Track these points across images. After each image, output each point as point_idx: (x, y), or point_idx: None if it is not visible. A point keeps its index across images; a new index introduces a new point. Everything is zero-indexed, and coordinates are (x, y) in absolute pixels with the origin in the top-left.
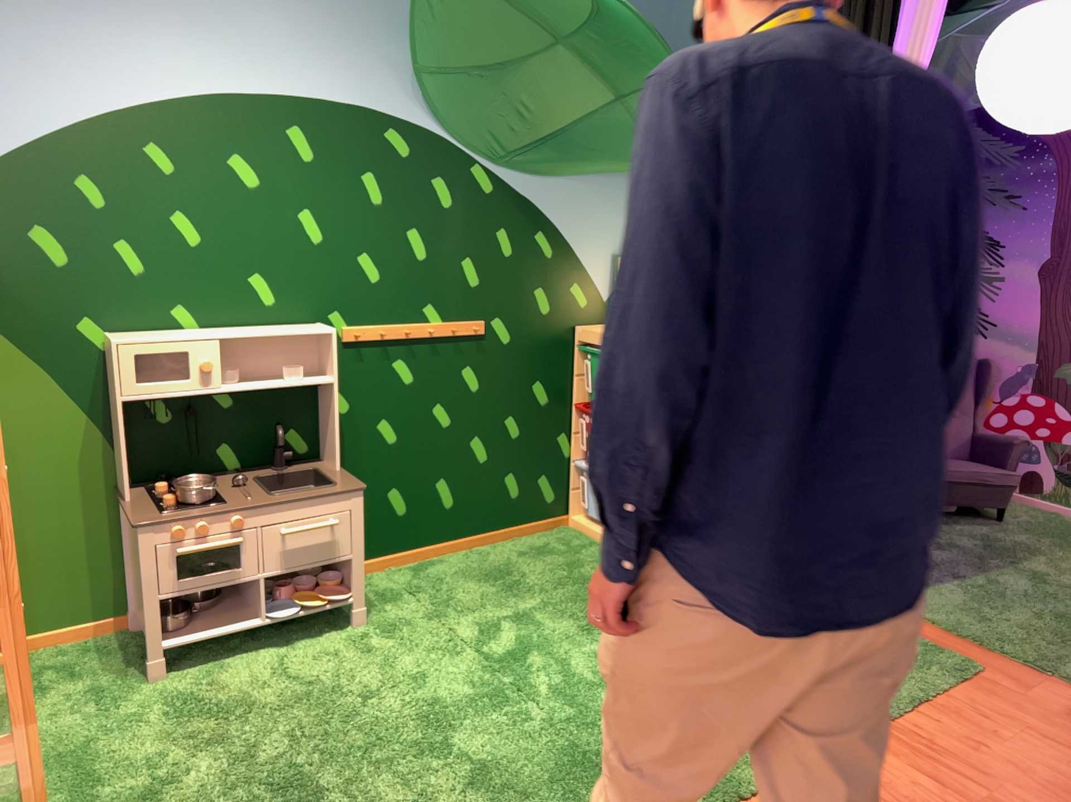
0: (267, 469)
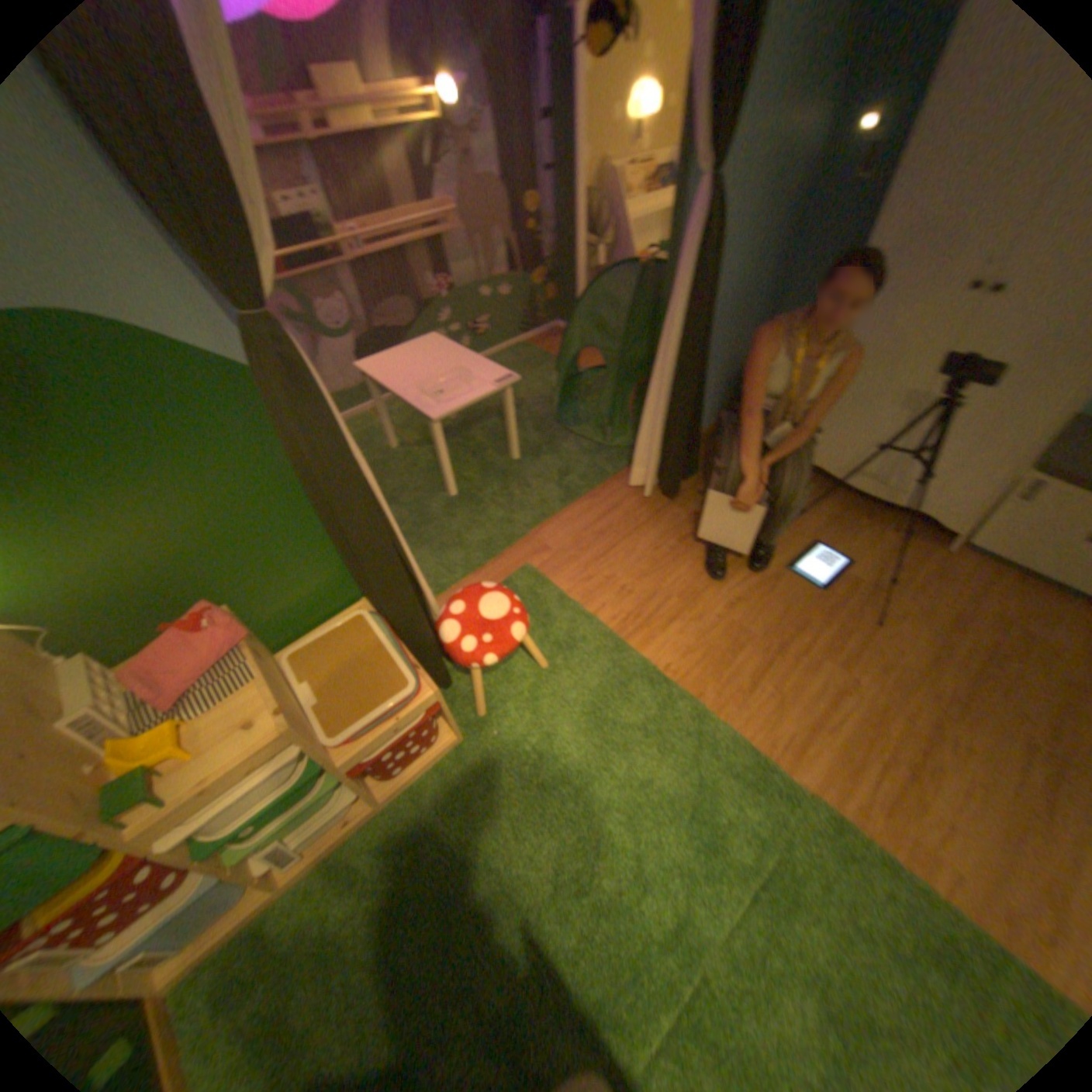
0: None
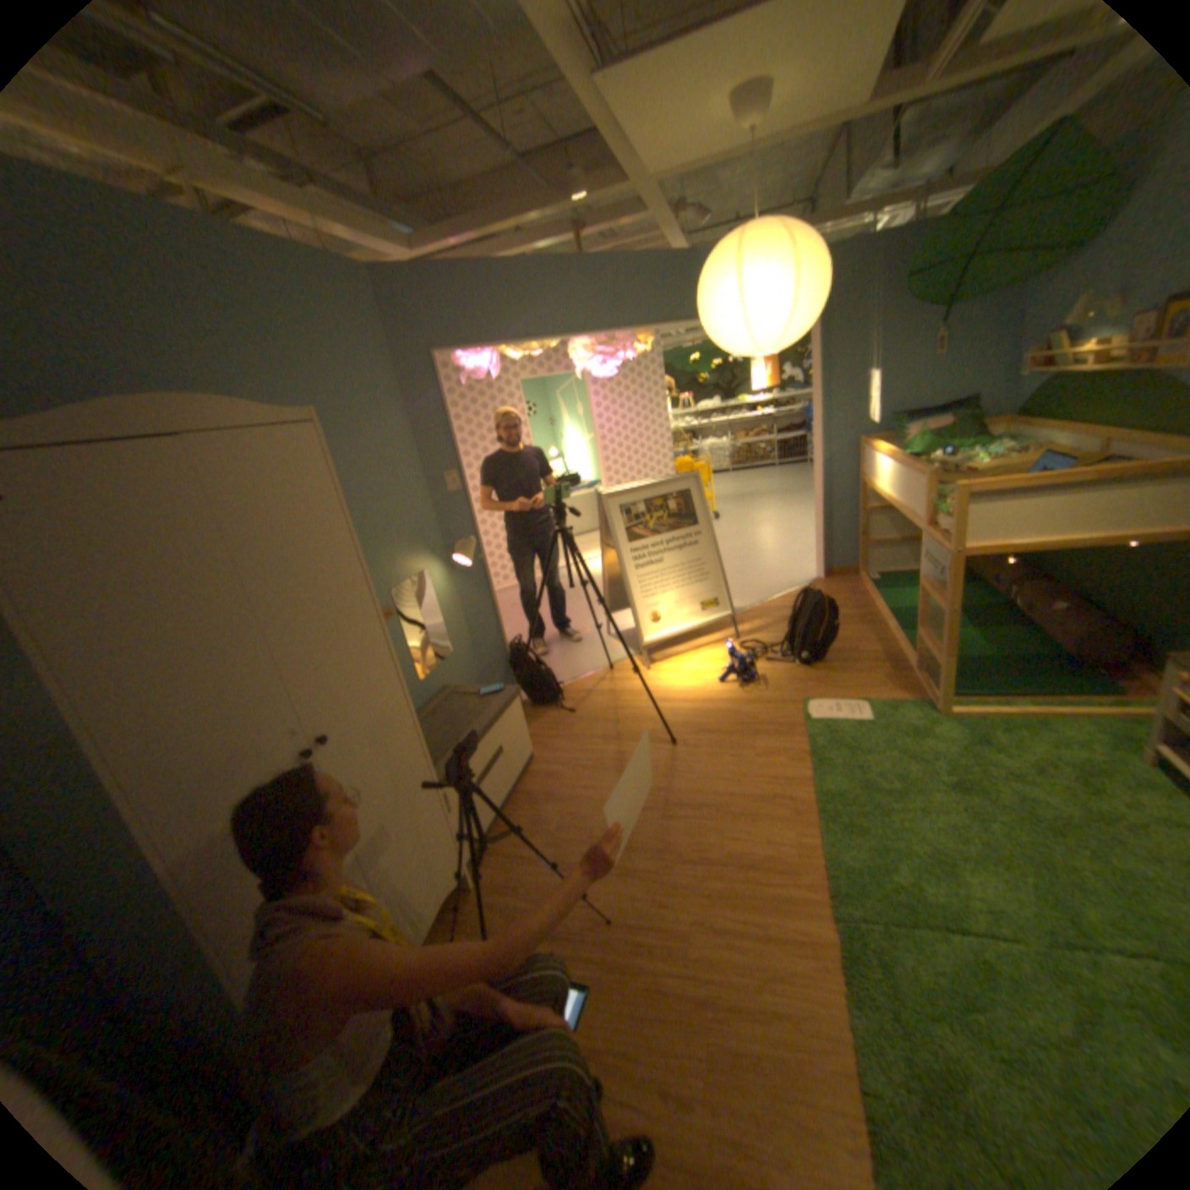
0: None
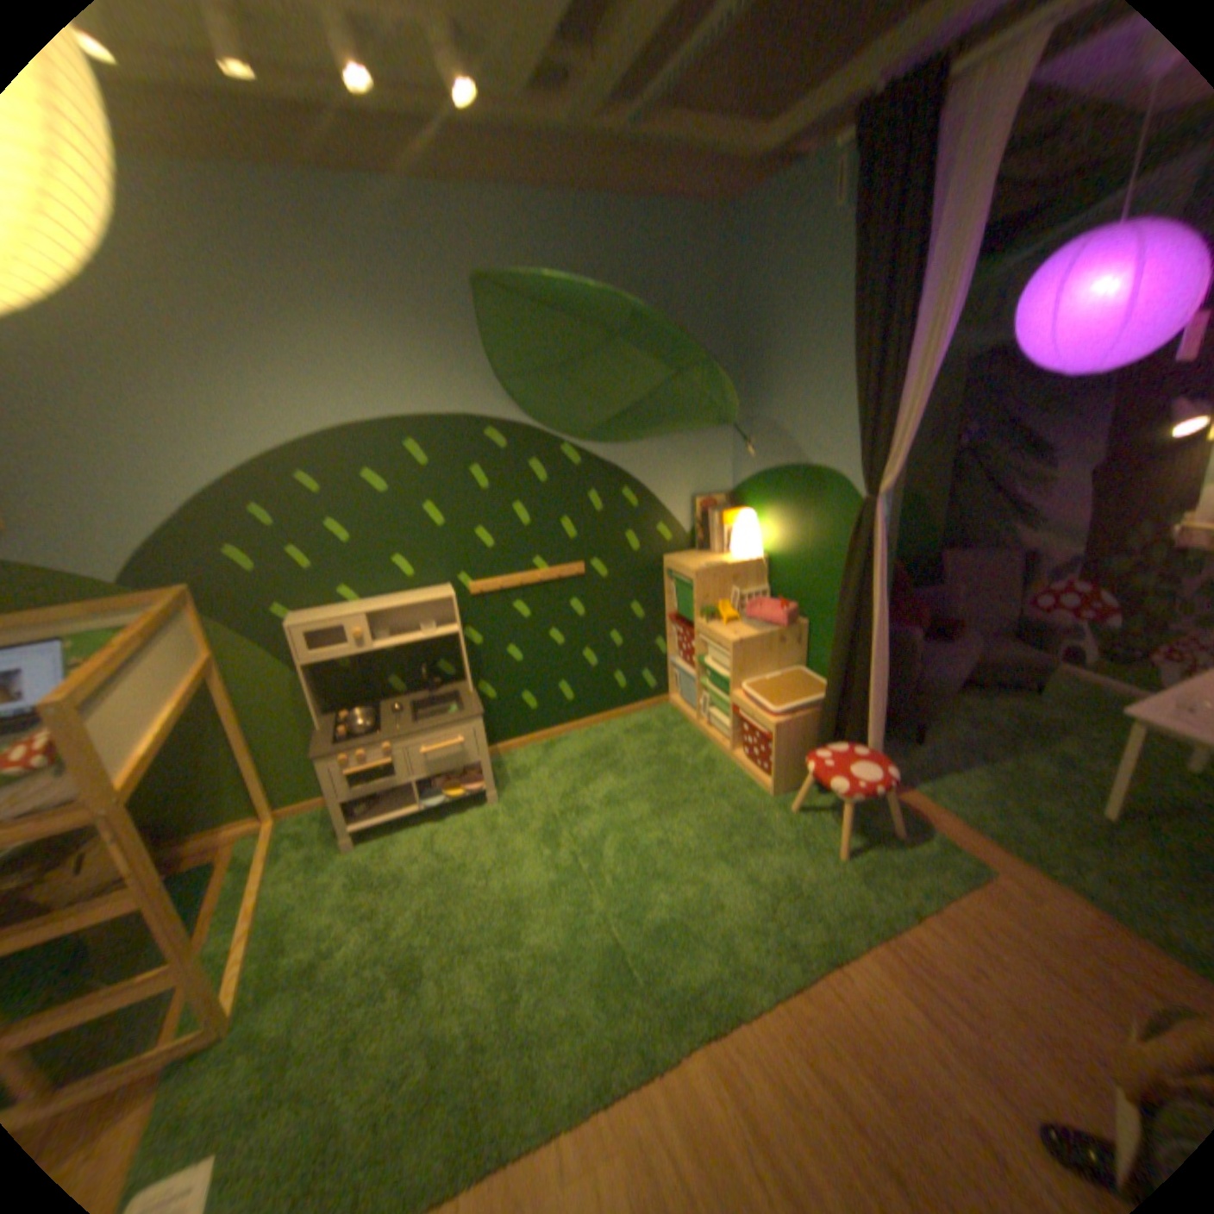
0: (425, 693)
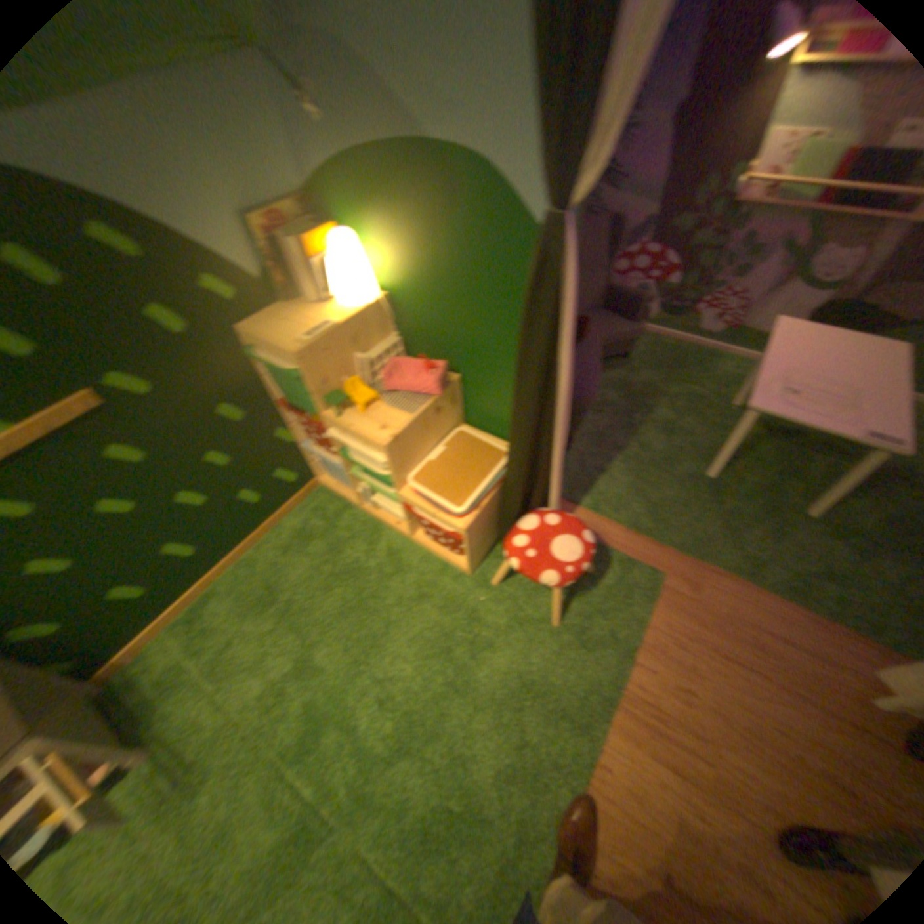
0: None
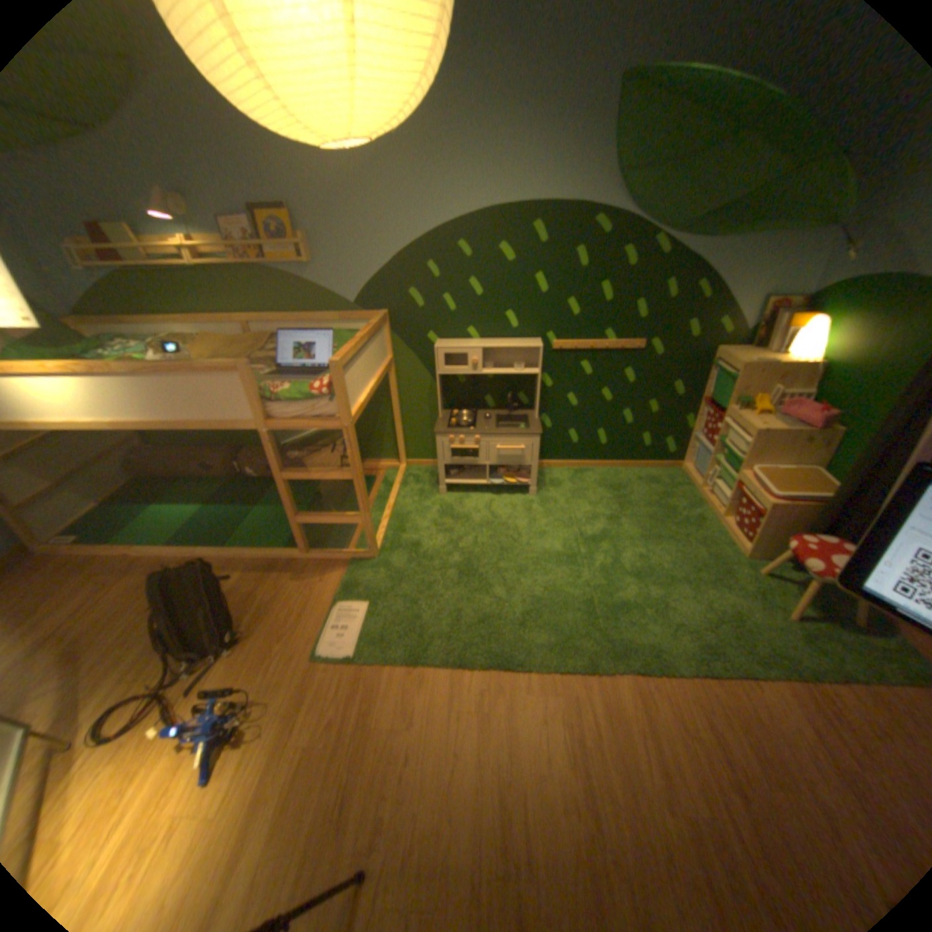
0: (504, 412)
